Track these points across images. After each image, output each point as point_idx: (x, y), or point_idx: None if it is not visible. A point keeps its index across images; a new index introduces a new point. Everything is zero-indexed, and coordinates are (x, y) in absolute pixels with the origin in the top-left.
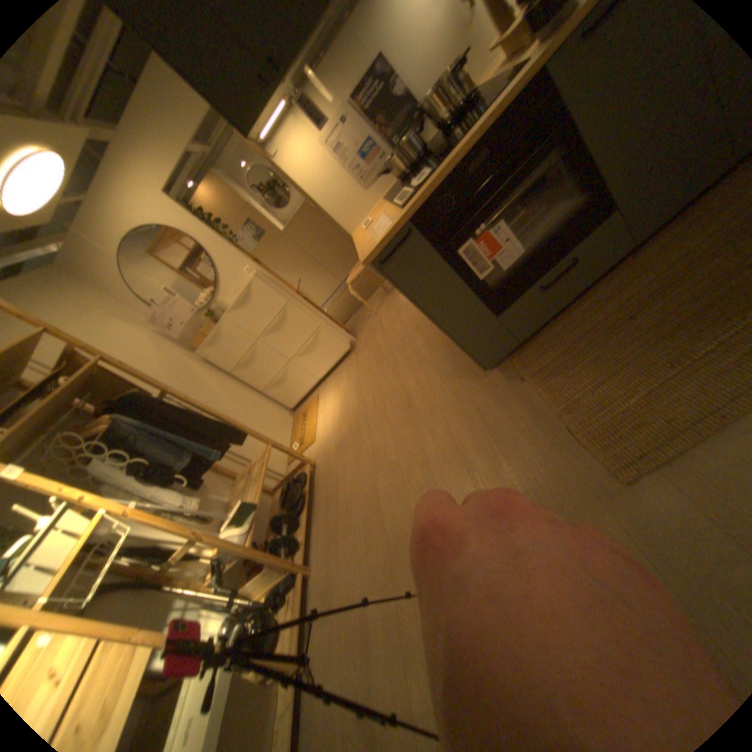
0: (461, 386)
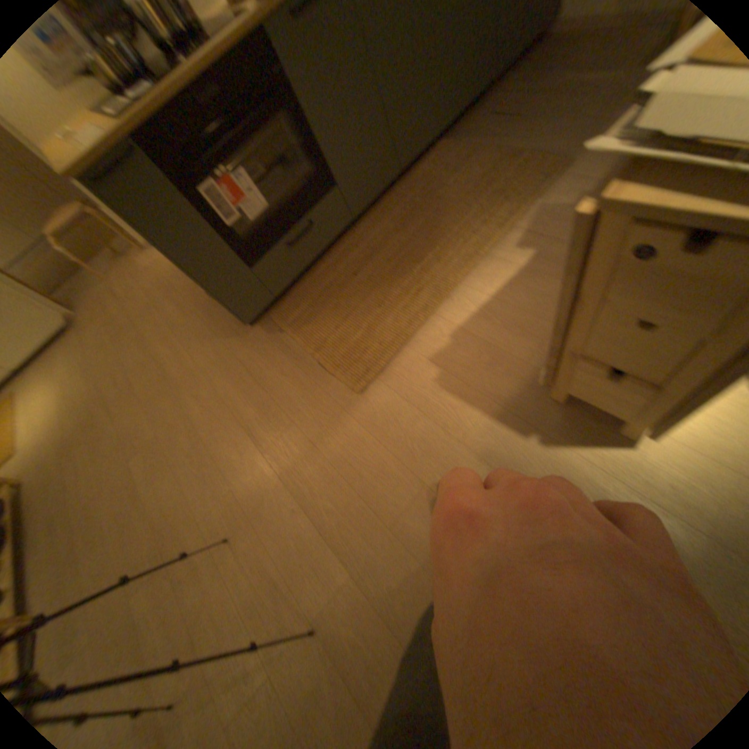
0: (222, 345)
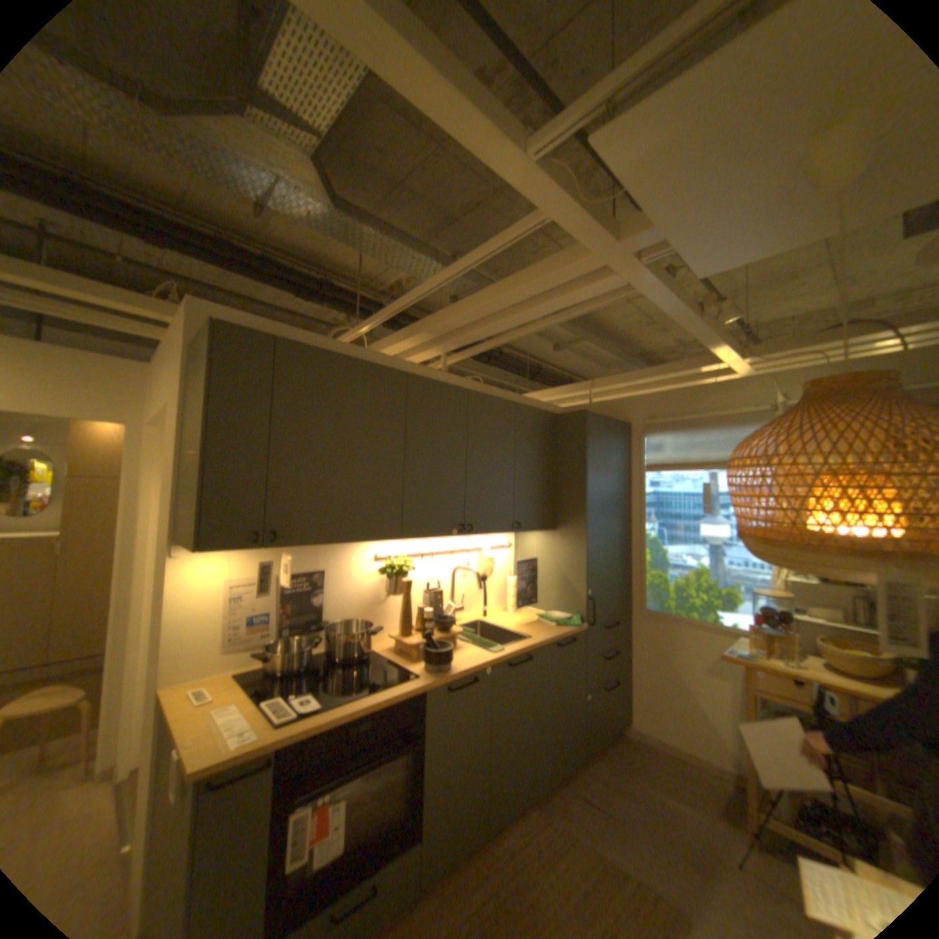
0: None
